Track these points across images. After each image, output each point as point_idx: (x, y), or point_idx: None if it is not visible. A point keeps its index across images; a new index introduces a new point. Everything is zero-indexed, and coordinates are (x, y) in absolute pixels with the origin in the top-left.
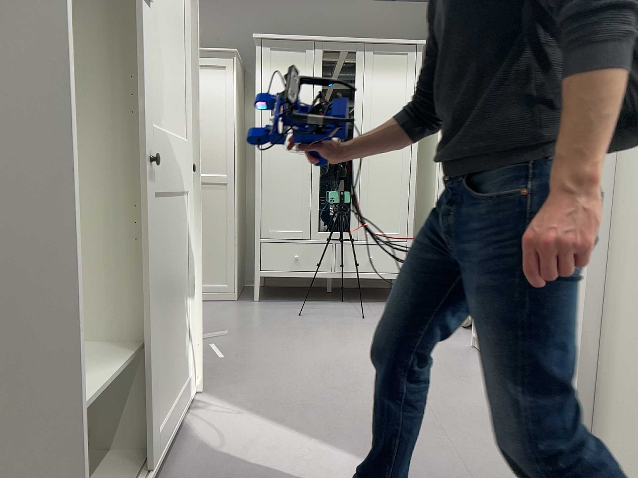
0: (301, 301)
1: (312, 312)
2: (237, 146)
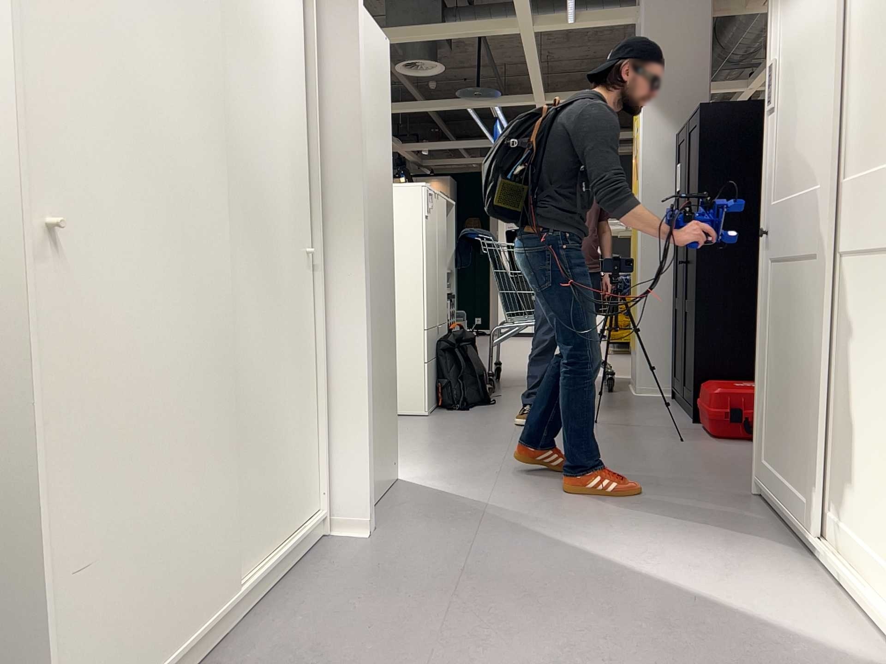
0: None
1: None
2: None
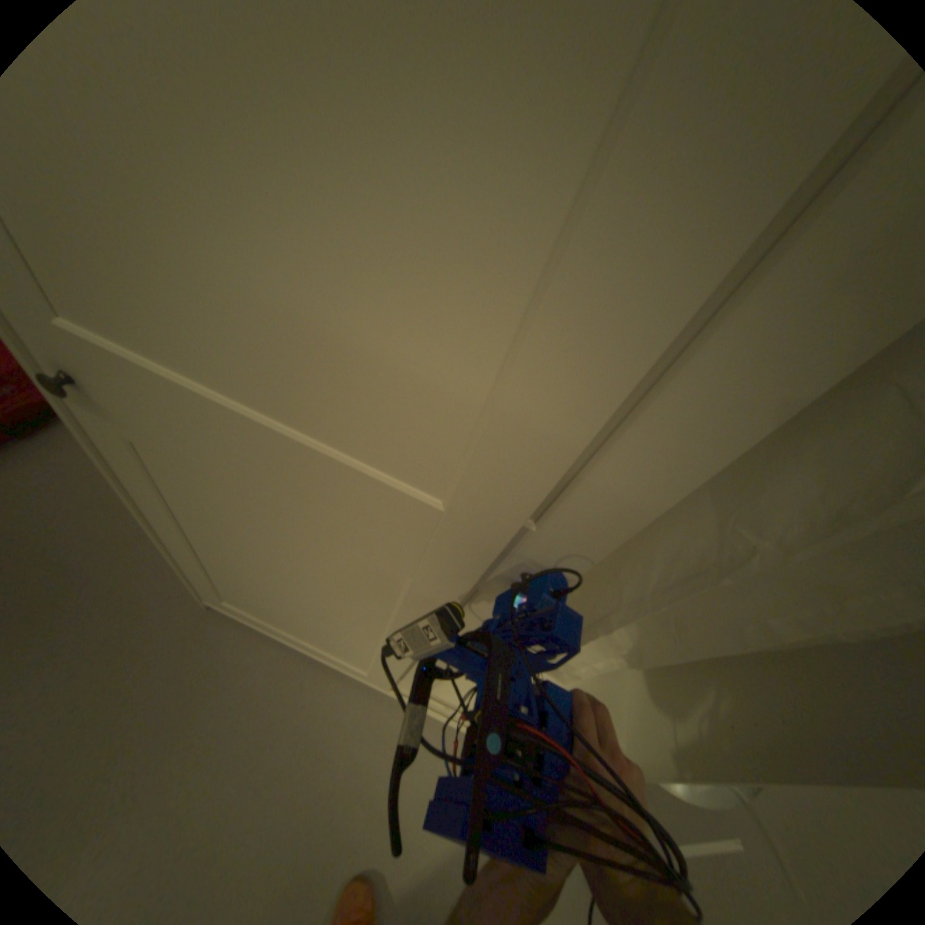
0: None
1: None
2: None
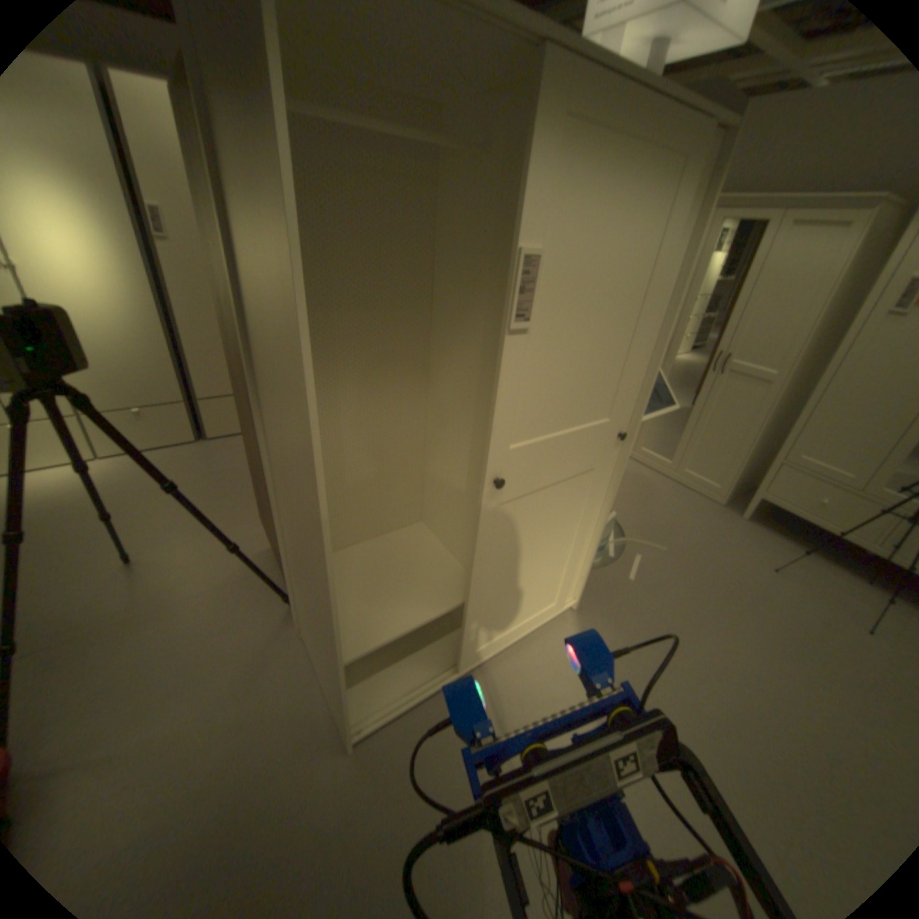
0: (807, 547)
1: (804, 574)
2: (816, 338)
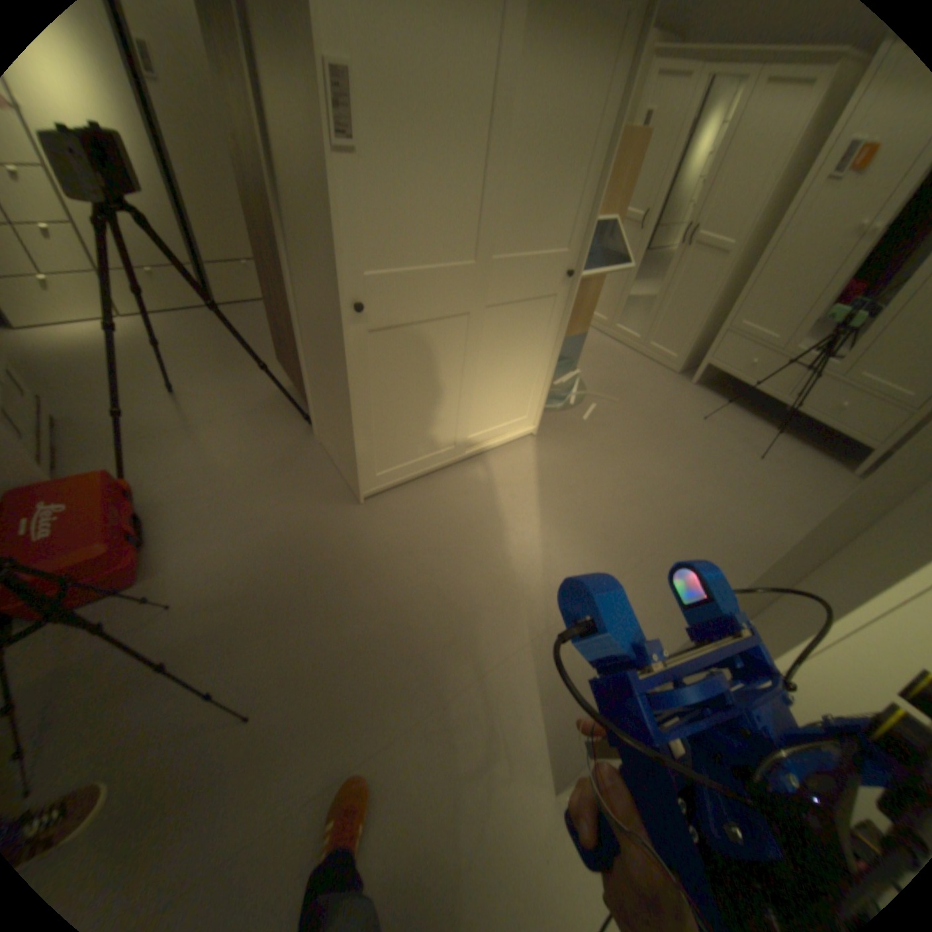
0: (739, 404)
1: (728, 420)
2: (772, 206)
